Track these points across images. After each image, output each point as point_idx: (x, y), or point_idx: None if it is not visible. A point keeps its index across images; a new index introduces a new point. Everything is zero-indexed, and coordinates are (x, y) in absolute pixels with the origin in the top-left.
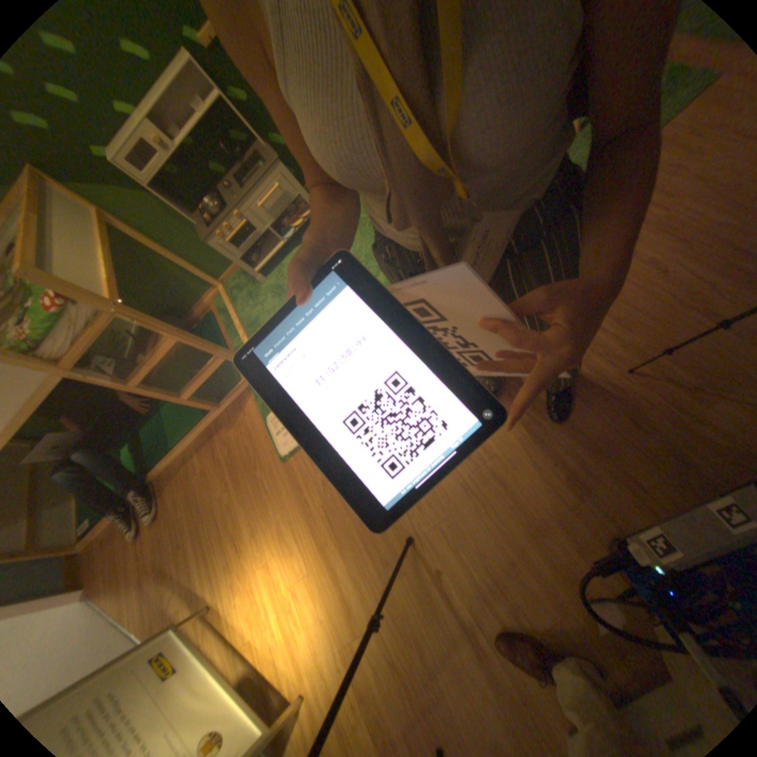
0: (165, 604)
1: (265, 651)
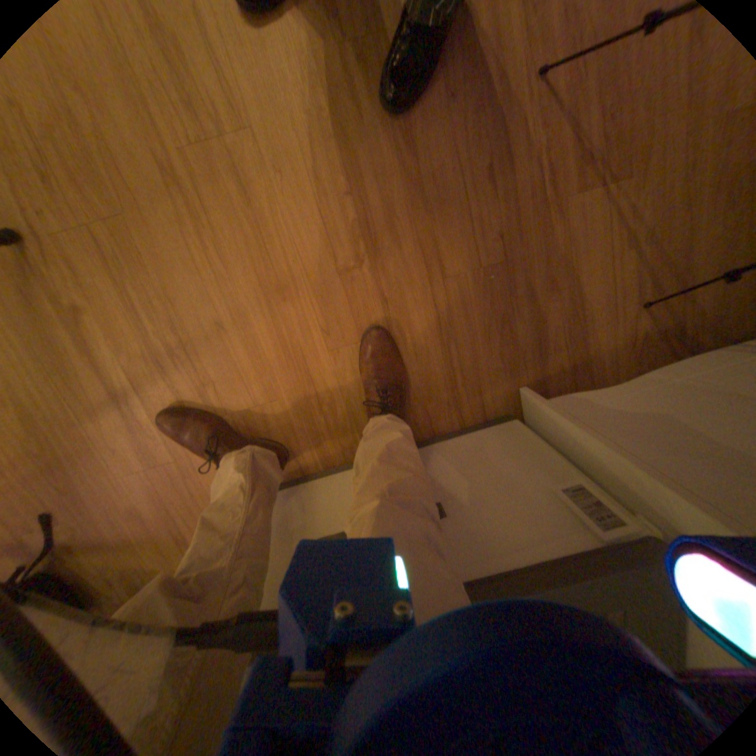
0: None
1: None
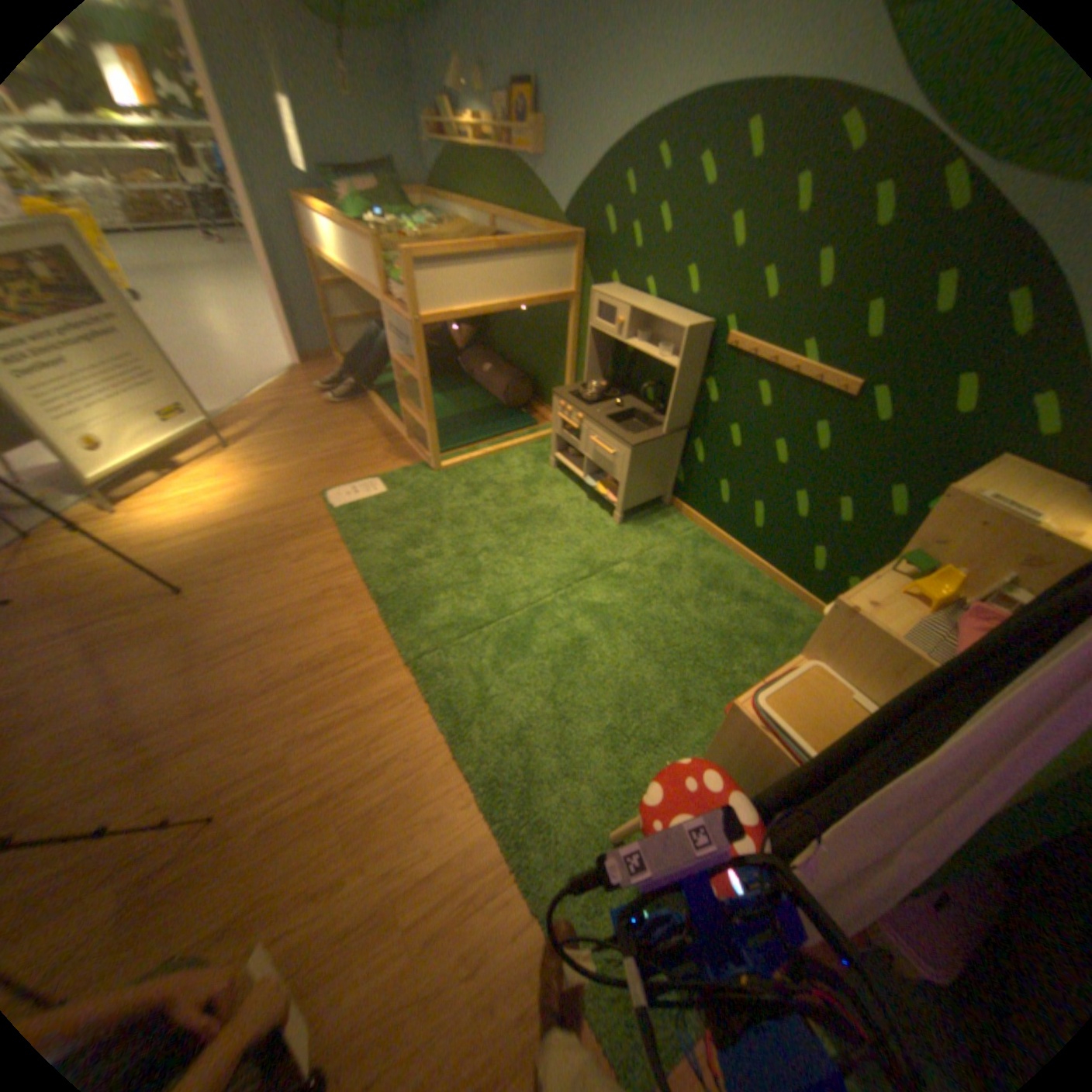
0: (249, 423)
1: (164, 491)
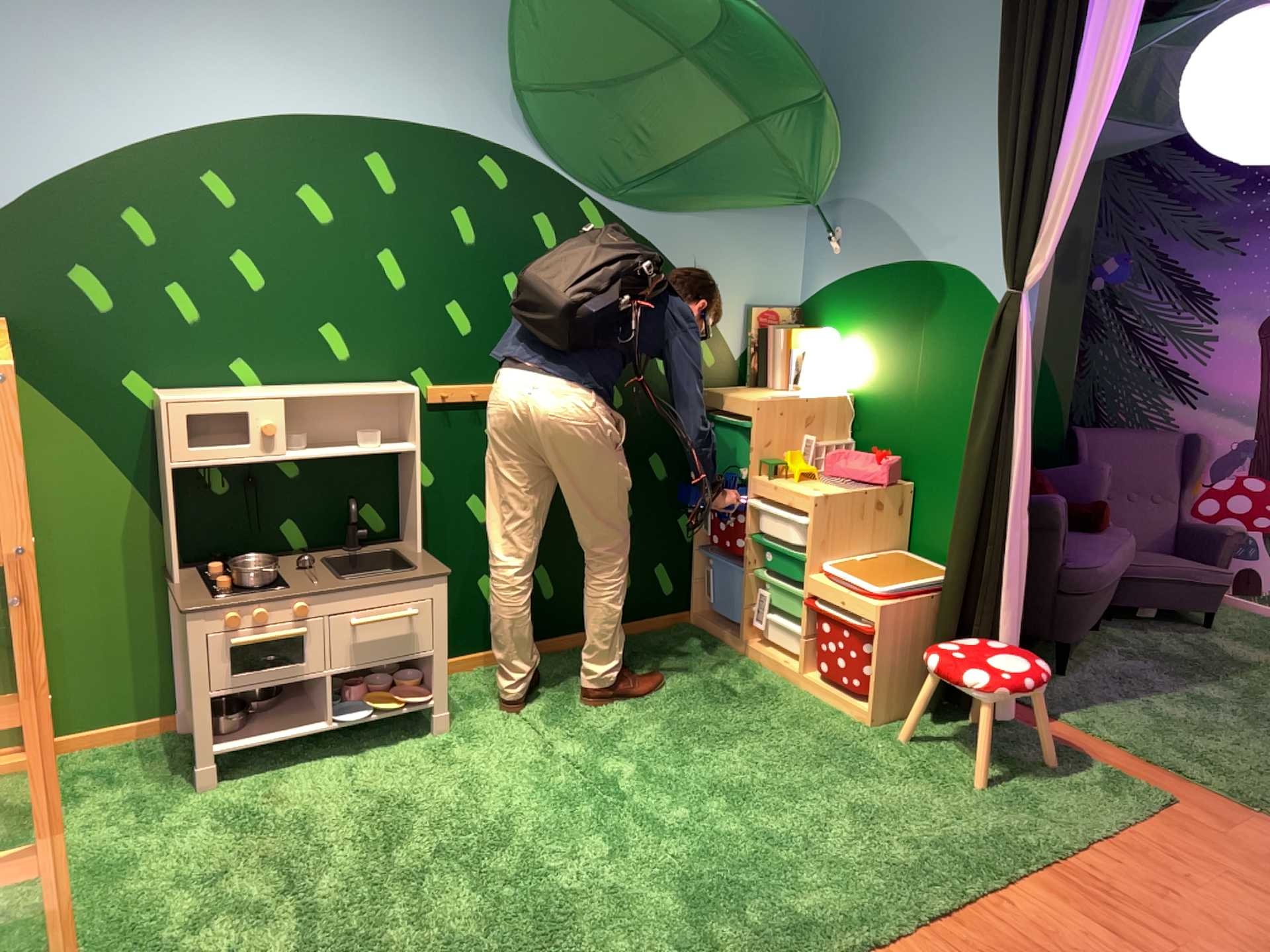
0: None
1: None
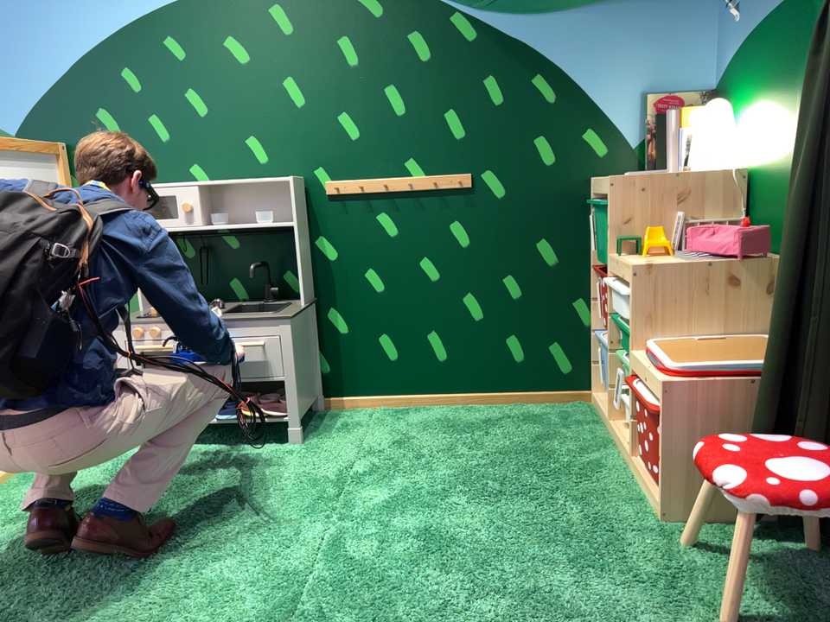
0: None
1: None
